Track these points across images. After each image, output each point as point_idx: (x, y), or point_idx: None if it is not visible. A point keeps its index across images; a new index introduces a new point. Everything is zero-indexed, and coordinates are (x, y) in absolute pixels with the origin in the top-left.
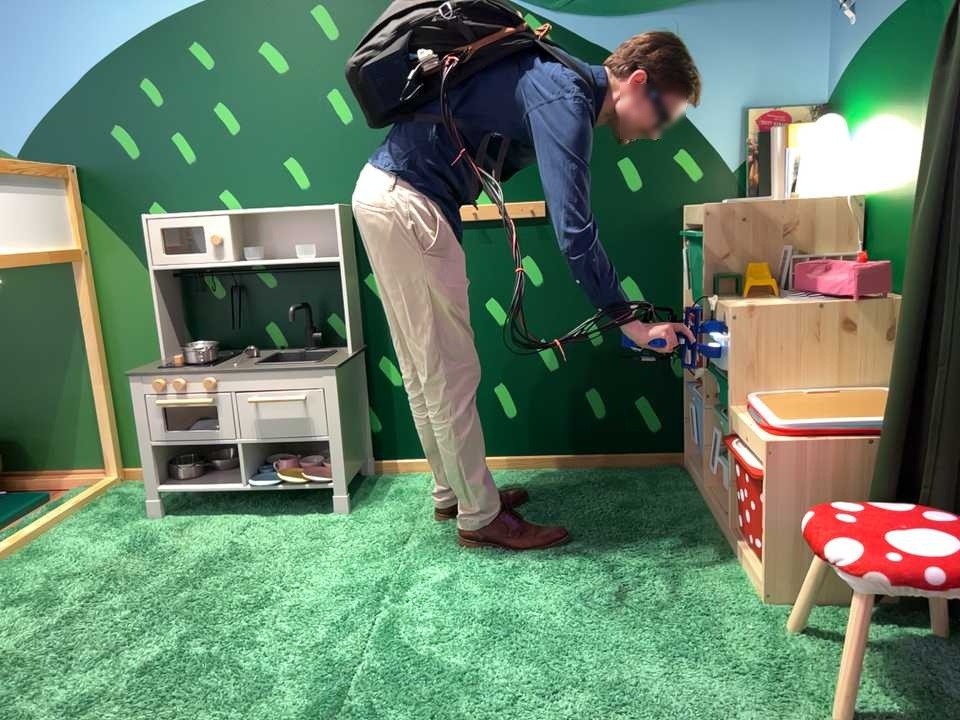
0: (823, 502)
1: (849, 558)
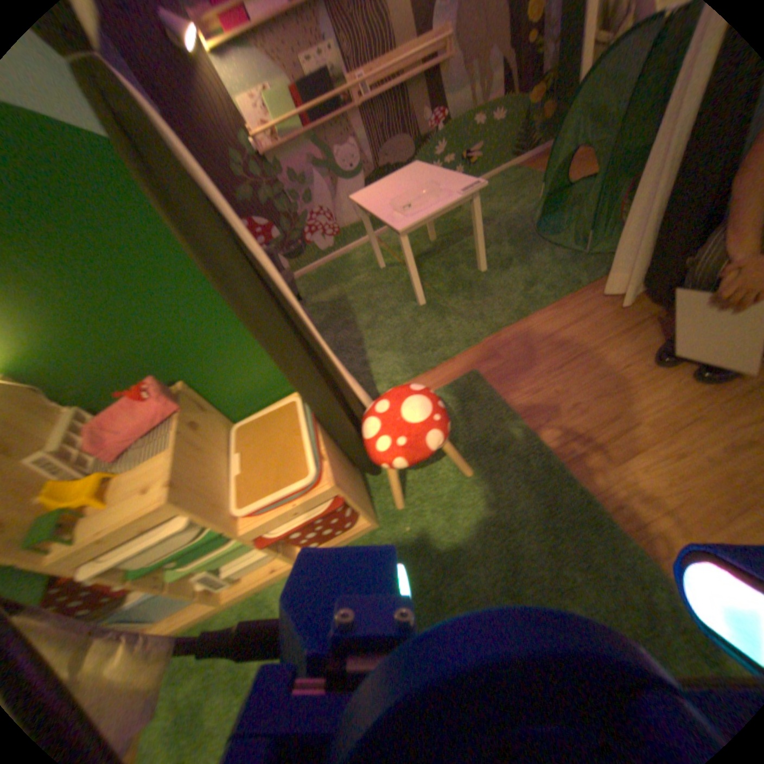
0: (339, 470)
1: (434, 438)
